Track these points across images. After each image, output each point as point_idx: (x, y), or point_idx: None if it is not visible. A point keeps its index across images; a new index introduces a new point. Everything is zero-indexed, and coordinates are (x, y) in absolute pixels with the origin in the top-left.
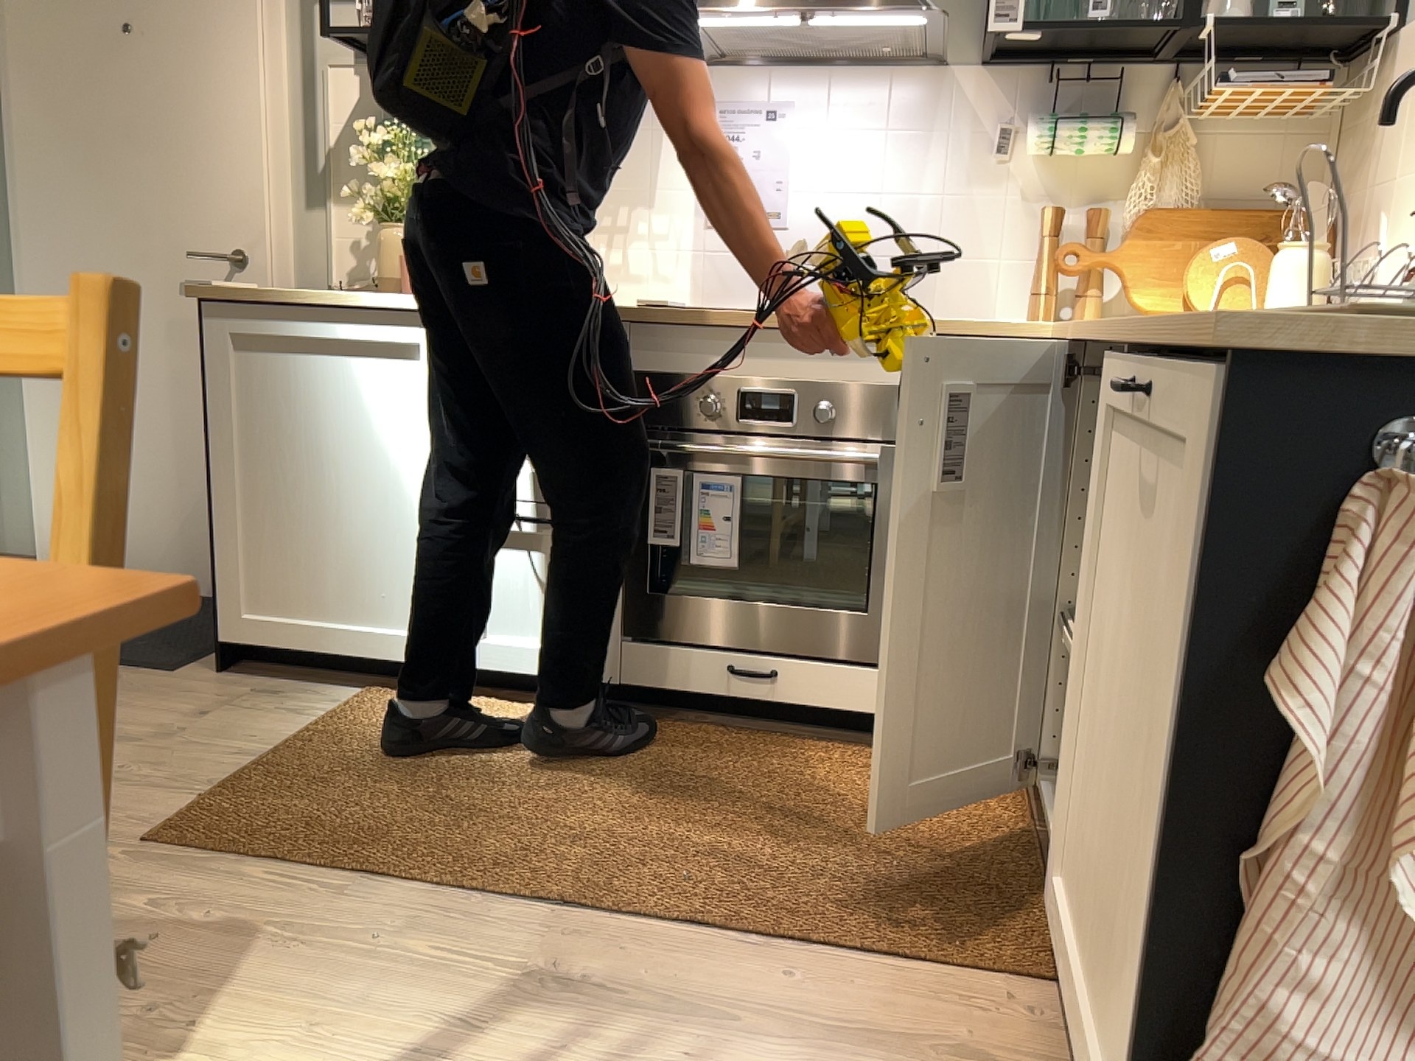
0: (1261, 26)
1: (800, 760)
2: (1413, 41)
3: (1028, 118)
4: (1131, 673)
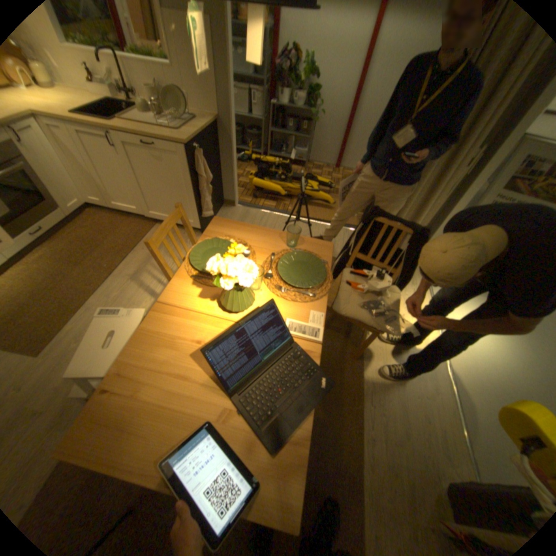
0: None
1: (65, 236)
2: None
3: None
4: (157, 179)
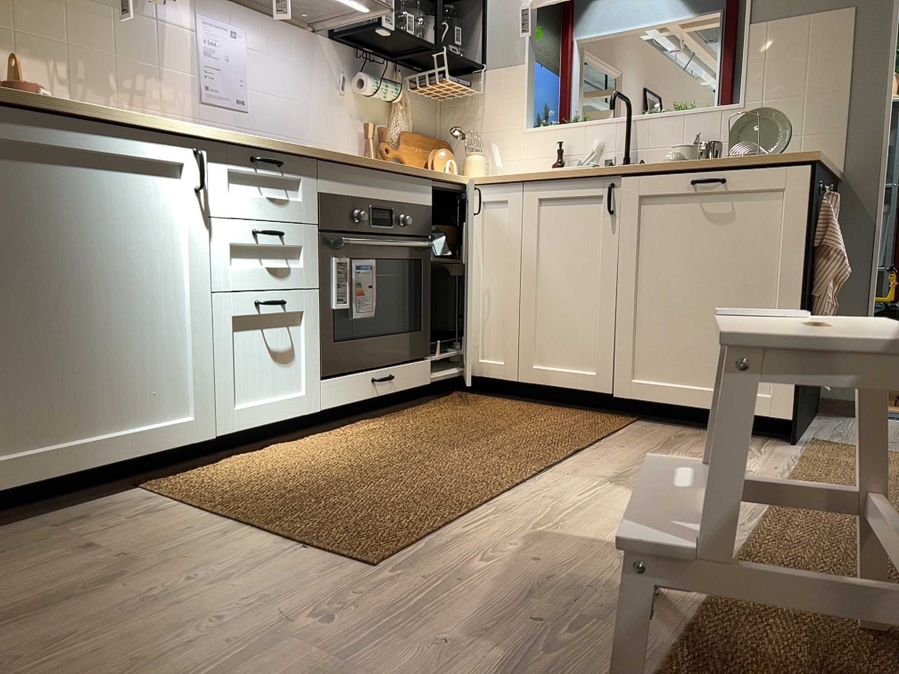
0: (456, 57)
1: (423, 413)
2: (497, 77)
3: (350, 75)
4: (695, 275)
